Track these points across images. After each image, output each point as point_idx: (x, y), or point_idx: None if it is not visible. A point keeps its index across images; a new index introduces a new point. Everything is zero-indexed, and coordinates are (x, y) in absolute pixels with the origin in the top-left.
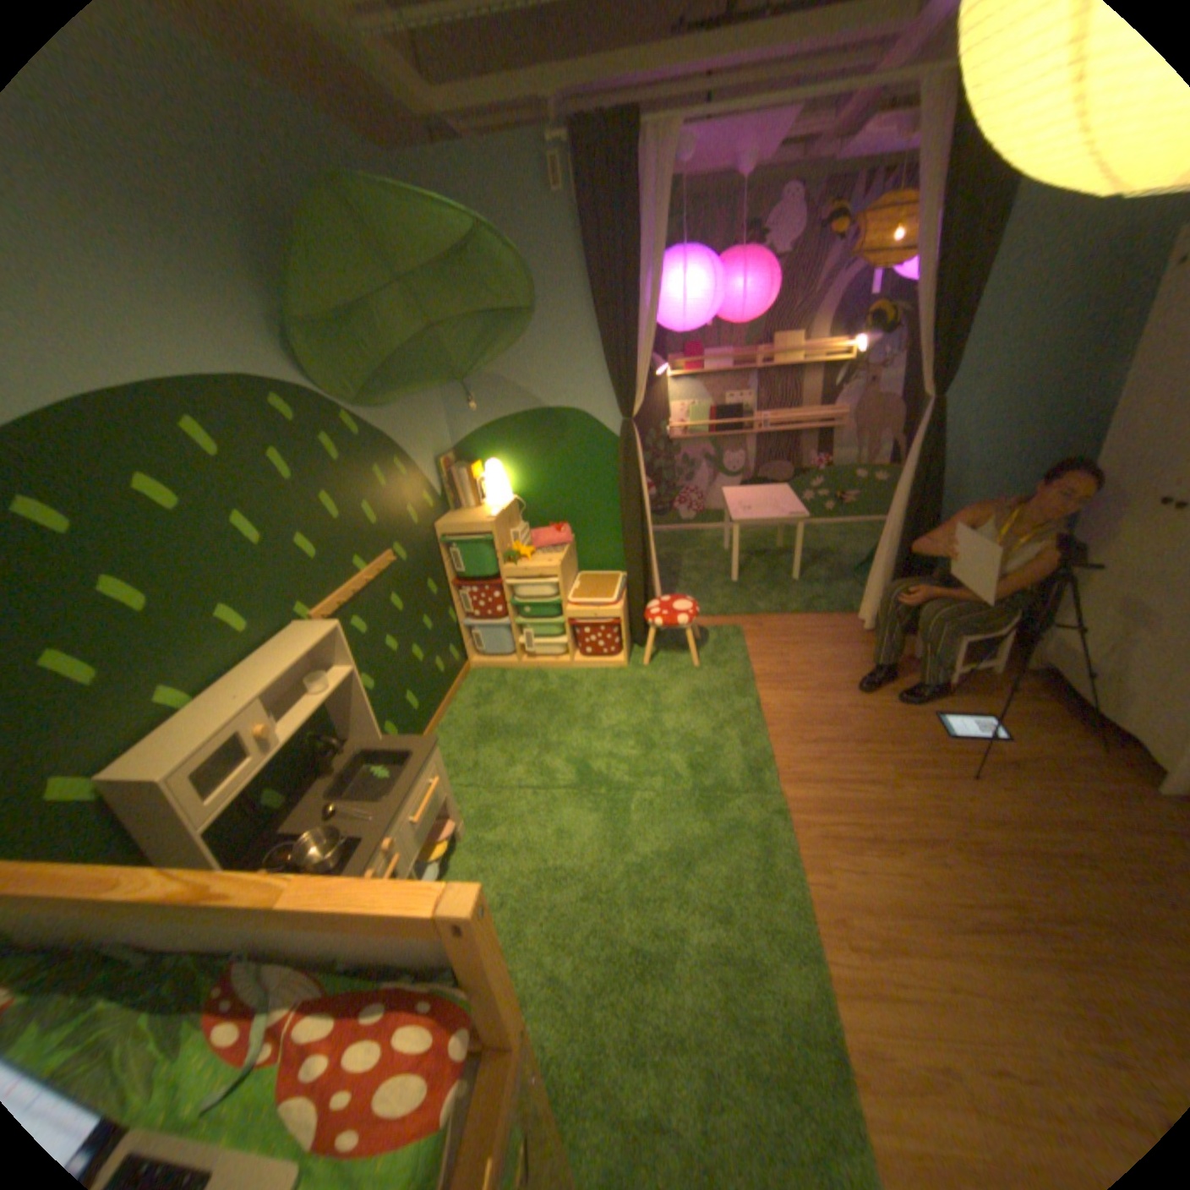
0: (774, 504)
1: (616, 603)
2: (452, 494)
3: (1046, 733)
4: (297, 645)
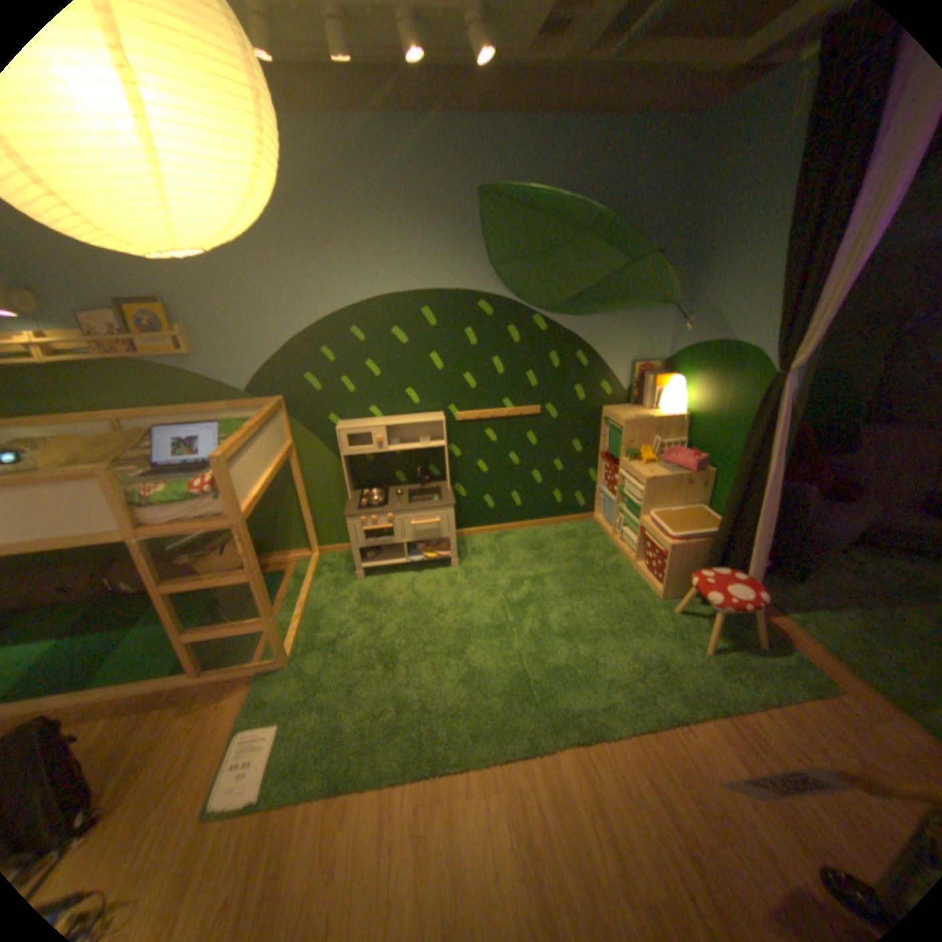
0: None
1: (676, 540)
2: (636, 392)
3: None
4: (422, 420)
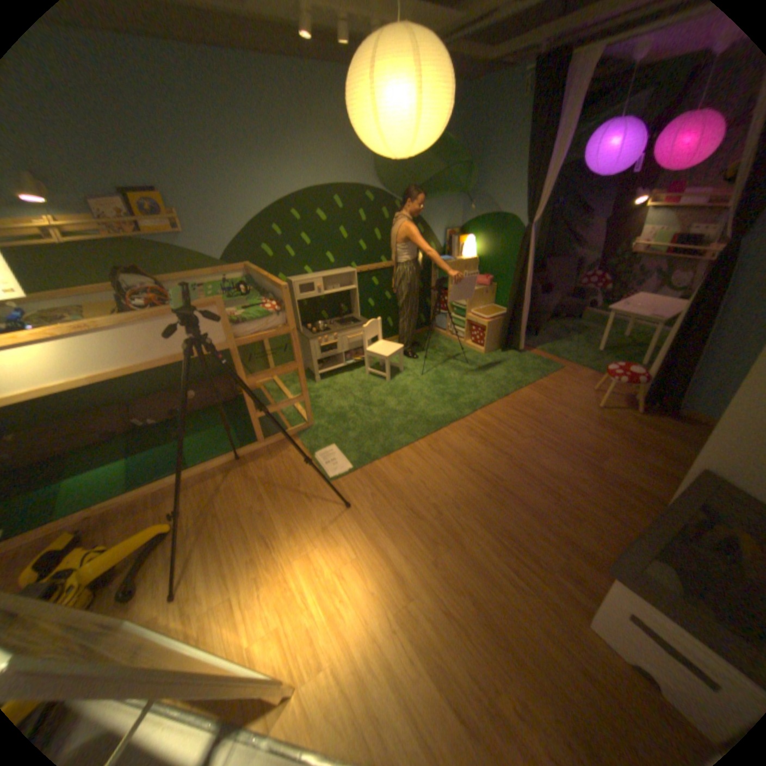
0: (655, 308)
1: (489, 320)
2: (448, 248)
3: (651, 478)
4: (341, 272)
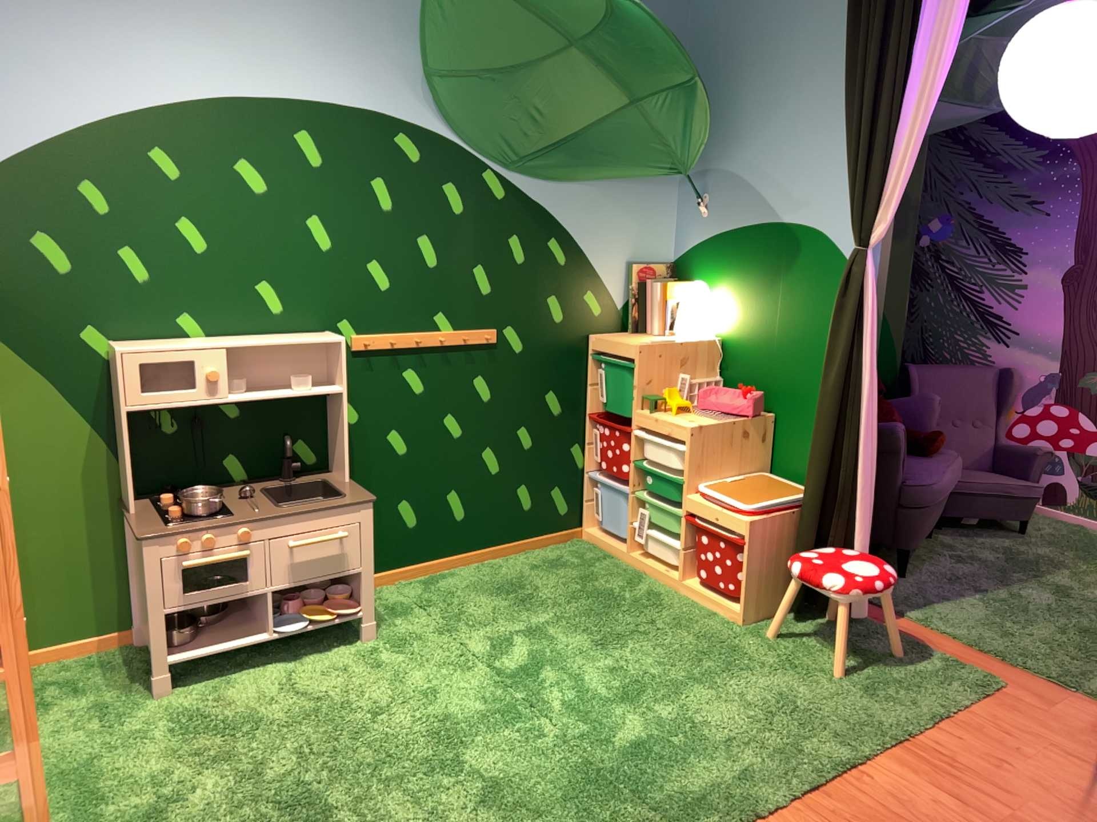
0: None
1: (754, 514)
2: (639, 309)
3: None
4: (298, 338)
